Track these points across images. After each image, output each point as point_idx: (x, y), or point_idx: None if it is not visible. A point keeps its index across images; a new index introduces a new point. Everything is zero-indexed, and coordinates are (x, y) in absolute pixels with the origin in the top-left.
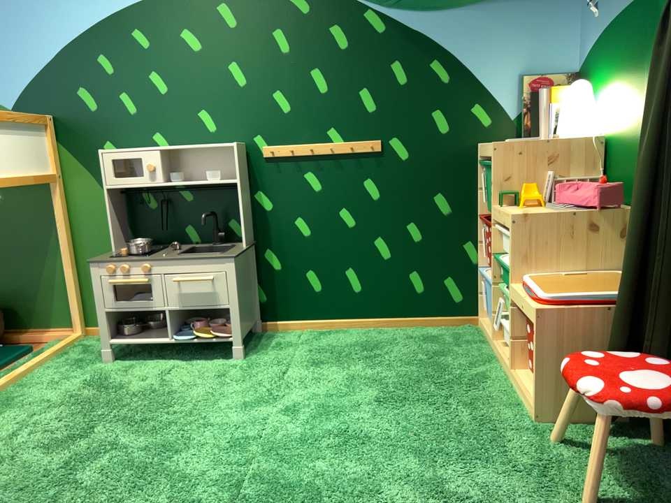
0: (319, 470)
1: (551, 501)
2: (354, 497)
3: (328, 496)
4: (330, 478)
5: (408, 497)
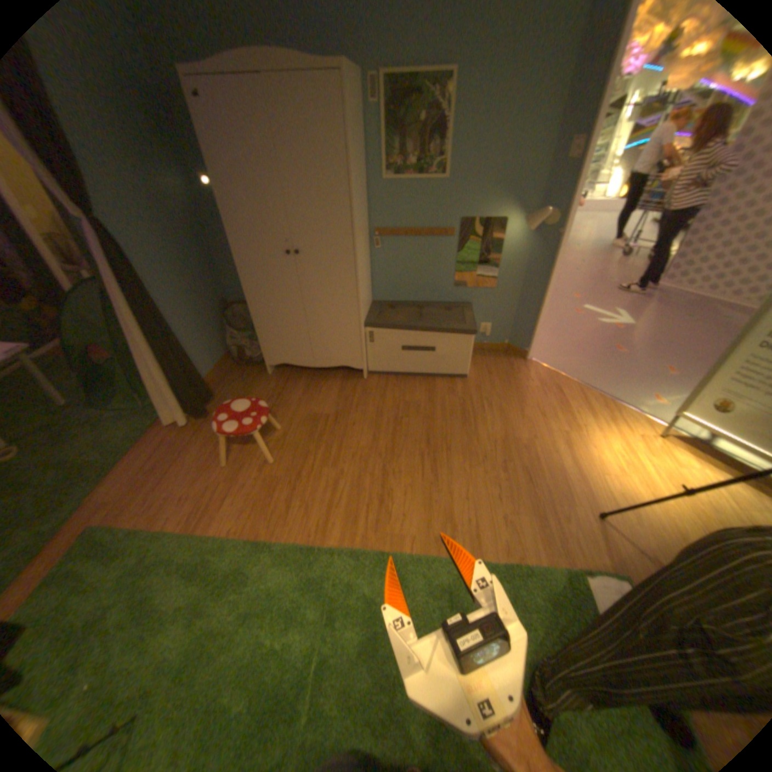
0: (261, 658)
1: (139, 603)
2: (247, 622)
3: (263, 624)
4: (256, 645)
5: (216, 616)
